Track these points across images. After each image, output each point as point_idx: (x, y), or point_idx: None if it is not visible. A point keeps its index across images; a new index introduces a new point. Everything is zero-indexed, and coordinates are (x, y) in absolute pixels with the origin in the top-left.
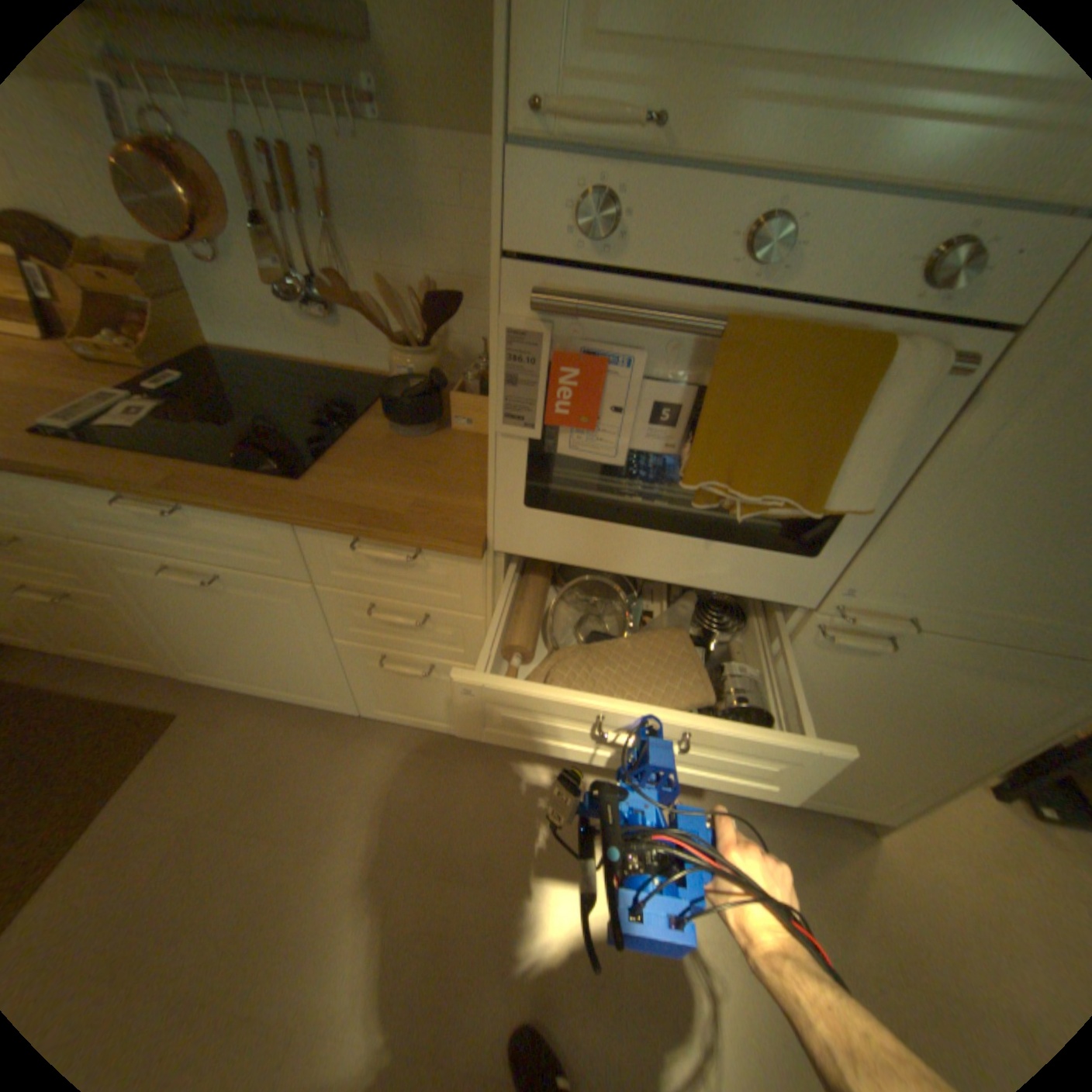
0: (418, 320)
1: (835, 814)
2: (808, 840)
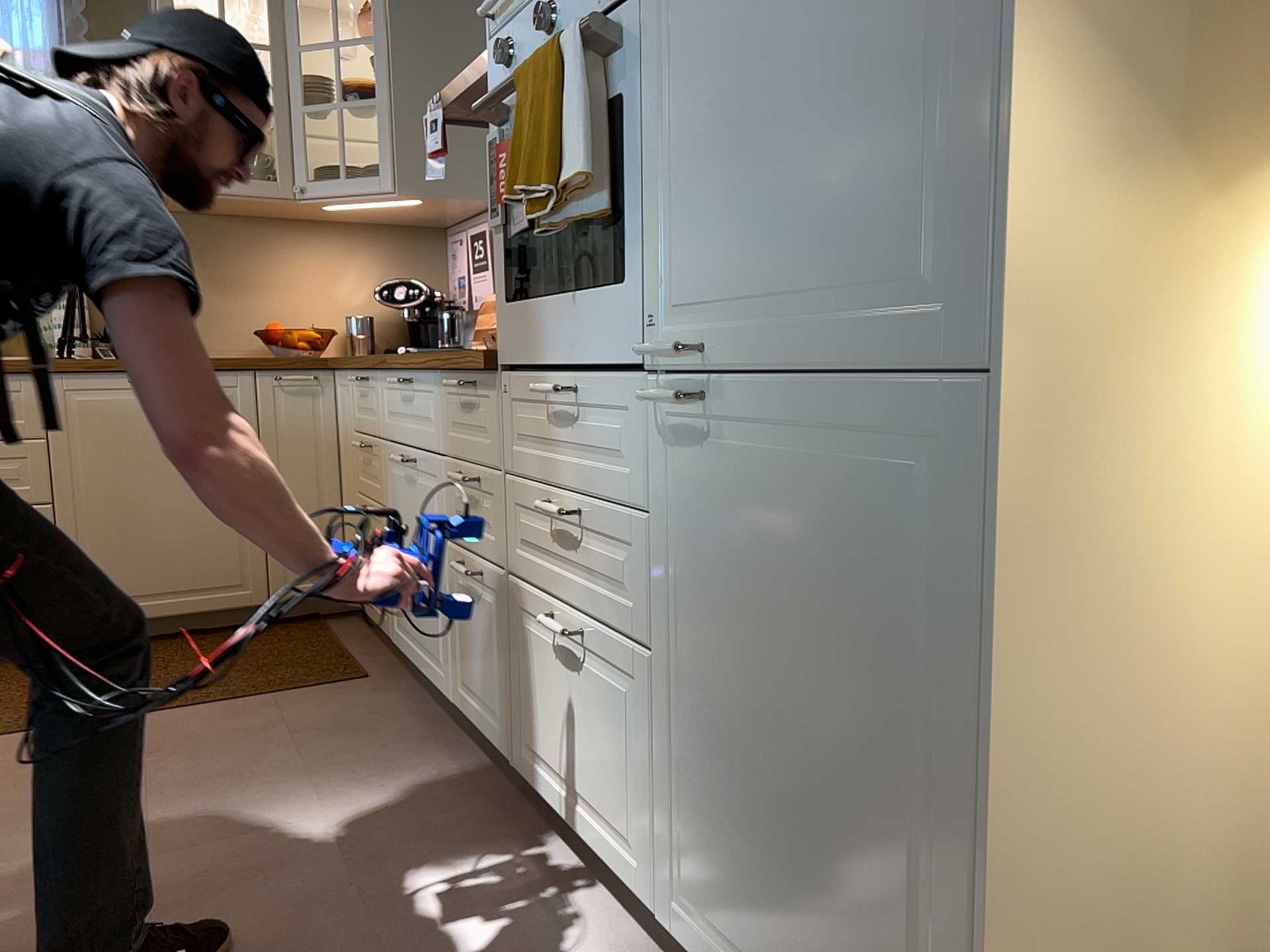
0: None
1: None
2: None
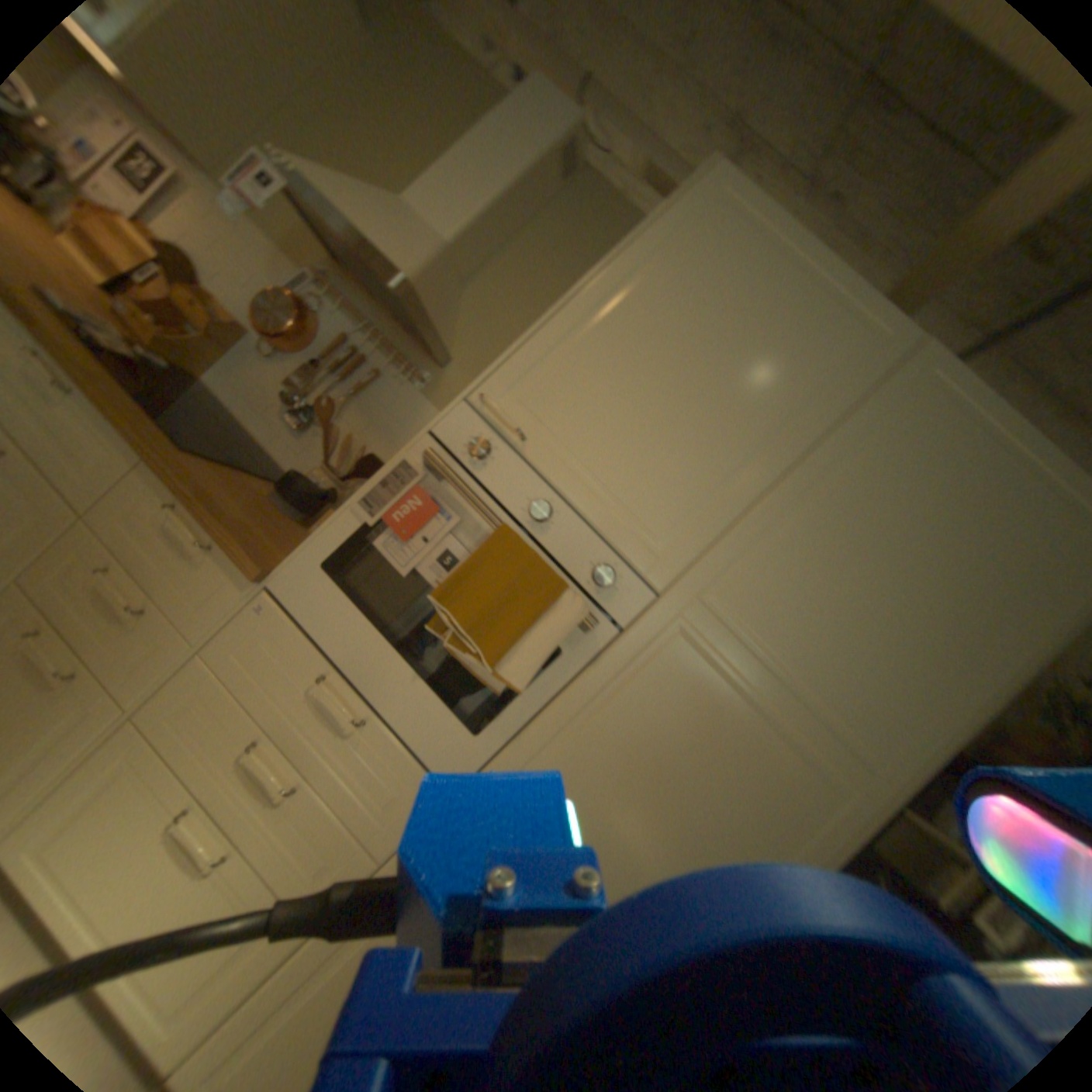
0: (352, 468)
1: None
2: None
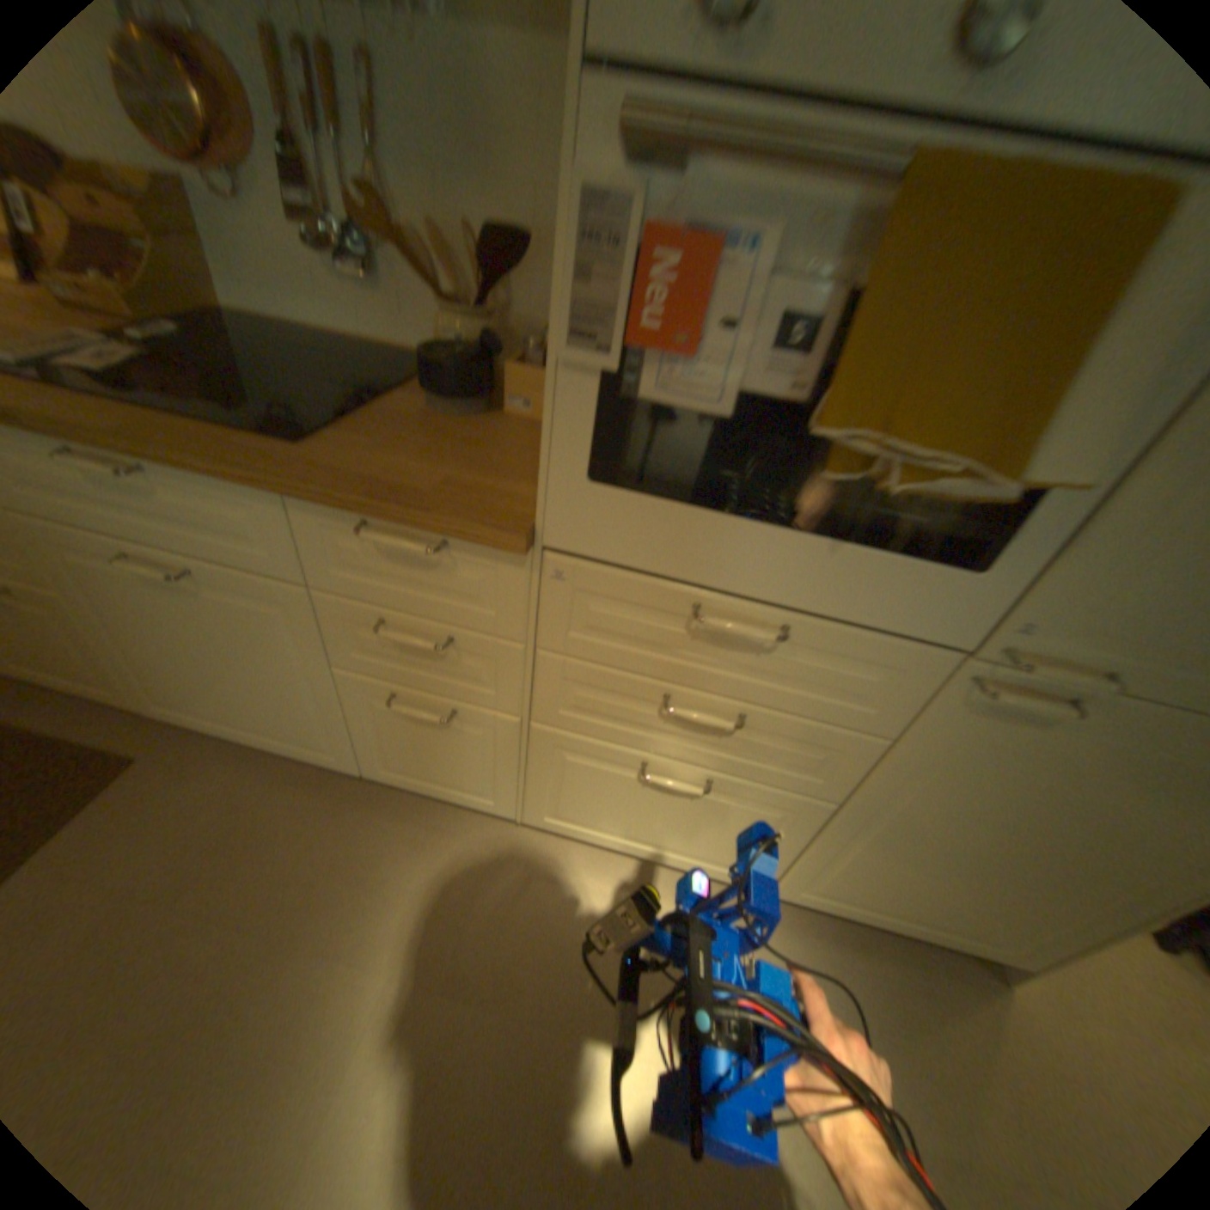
0: (474, 268)
1: (957, 949)
2: (920, 980)
